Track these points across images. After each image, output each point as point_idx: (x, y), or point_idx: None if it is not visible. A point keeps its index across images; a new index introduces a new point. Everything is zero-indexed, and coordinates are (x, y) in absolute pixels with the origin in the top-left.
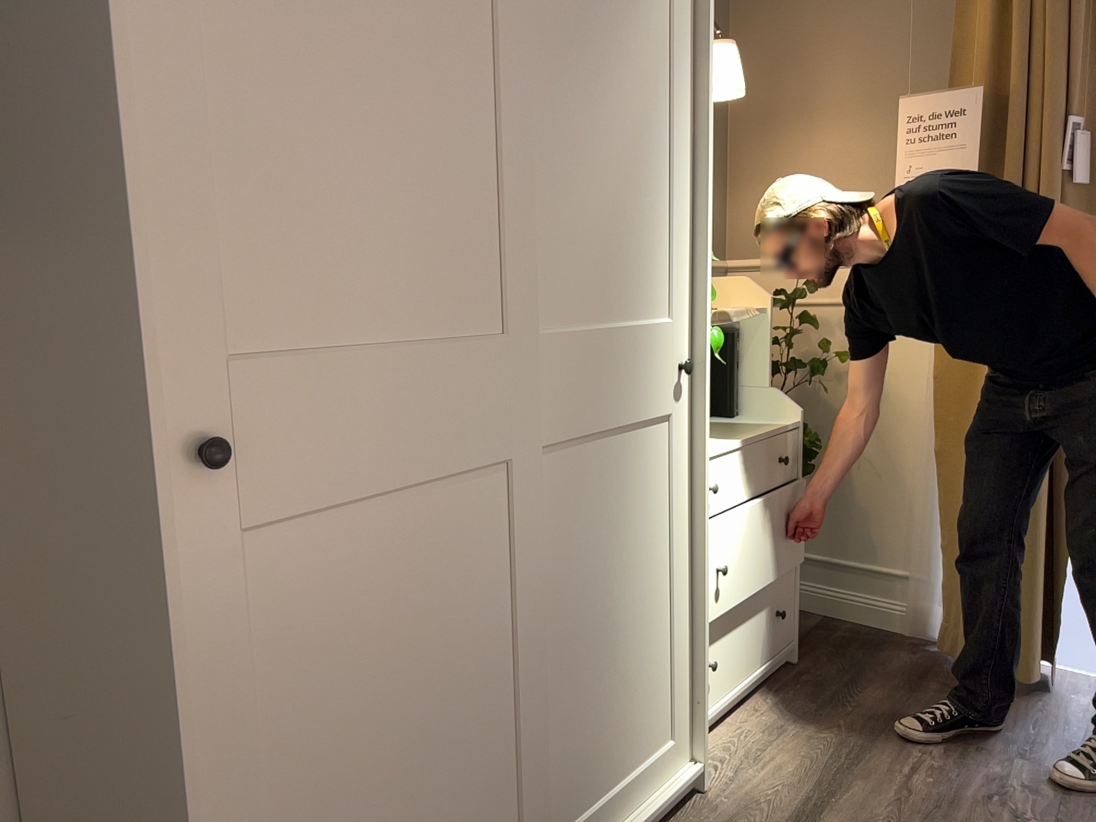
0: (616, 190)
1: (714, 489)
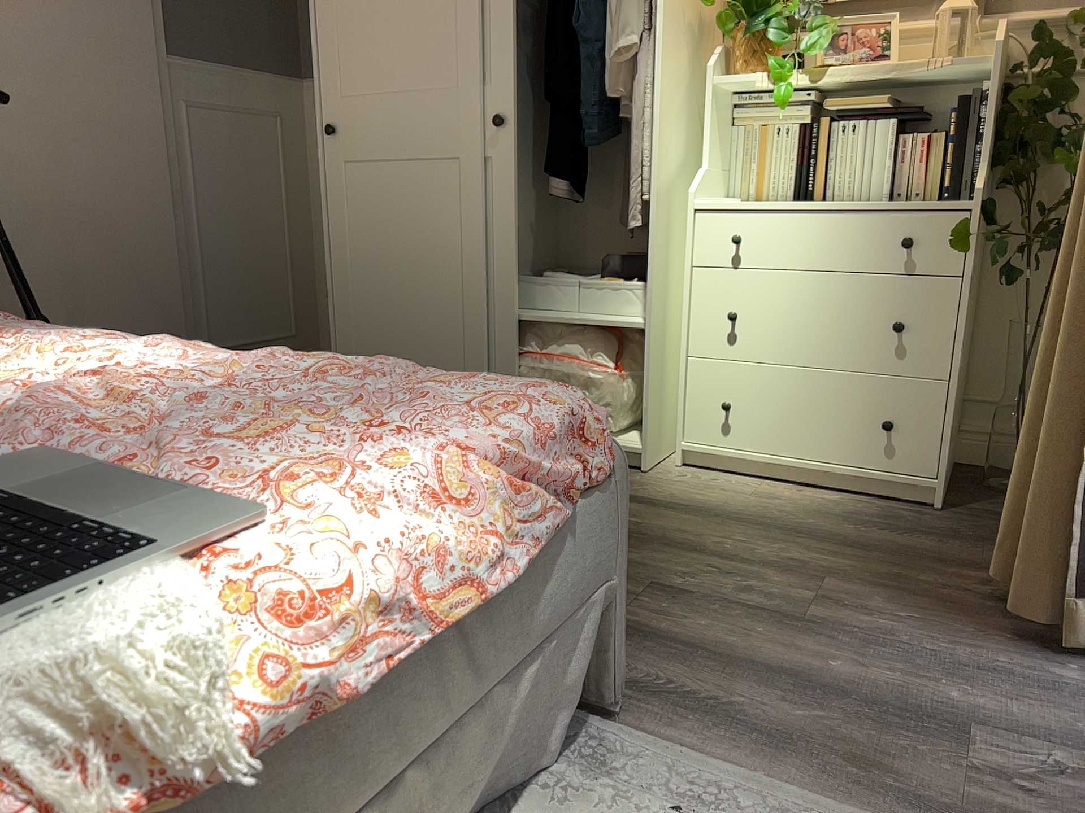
0: None
1: (737, 241)
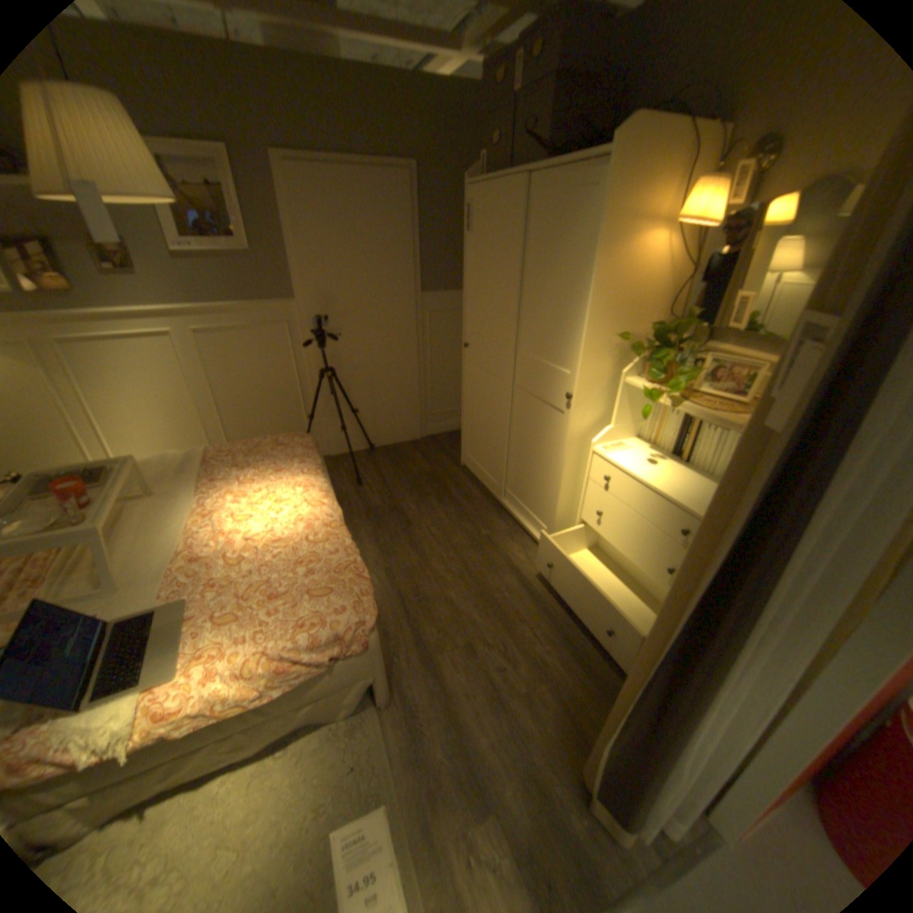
0: (553, 308)
1: (606, 480)
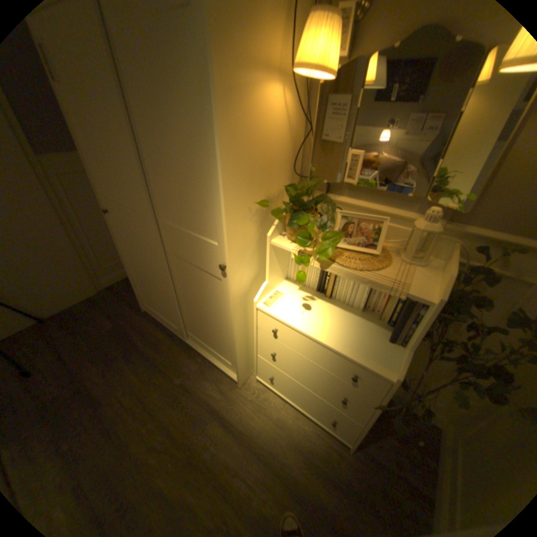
0: (180, 176)
1: (274, 333)
